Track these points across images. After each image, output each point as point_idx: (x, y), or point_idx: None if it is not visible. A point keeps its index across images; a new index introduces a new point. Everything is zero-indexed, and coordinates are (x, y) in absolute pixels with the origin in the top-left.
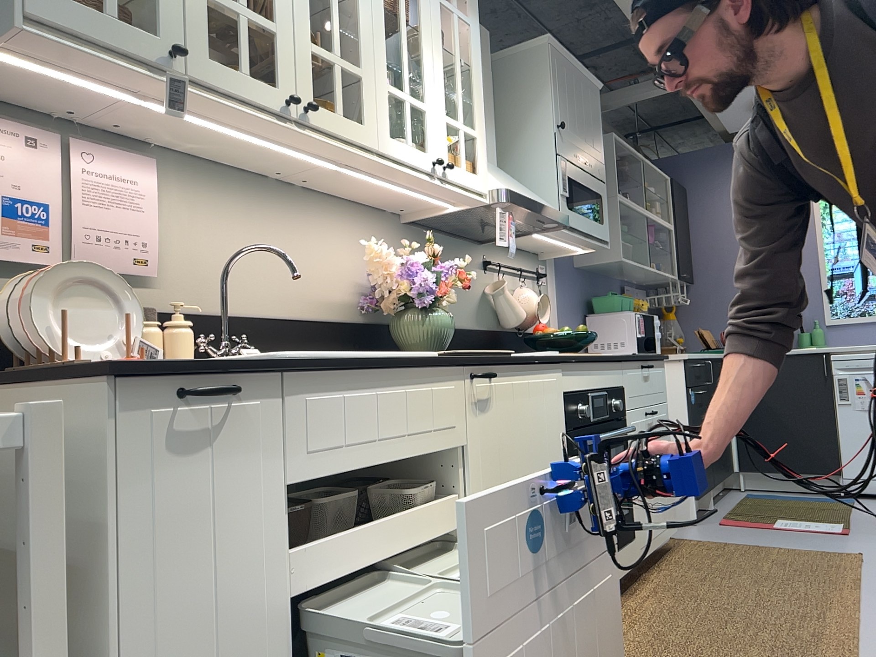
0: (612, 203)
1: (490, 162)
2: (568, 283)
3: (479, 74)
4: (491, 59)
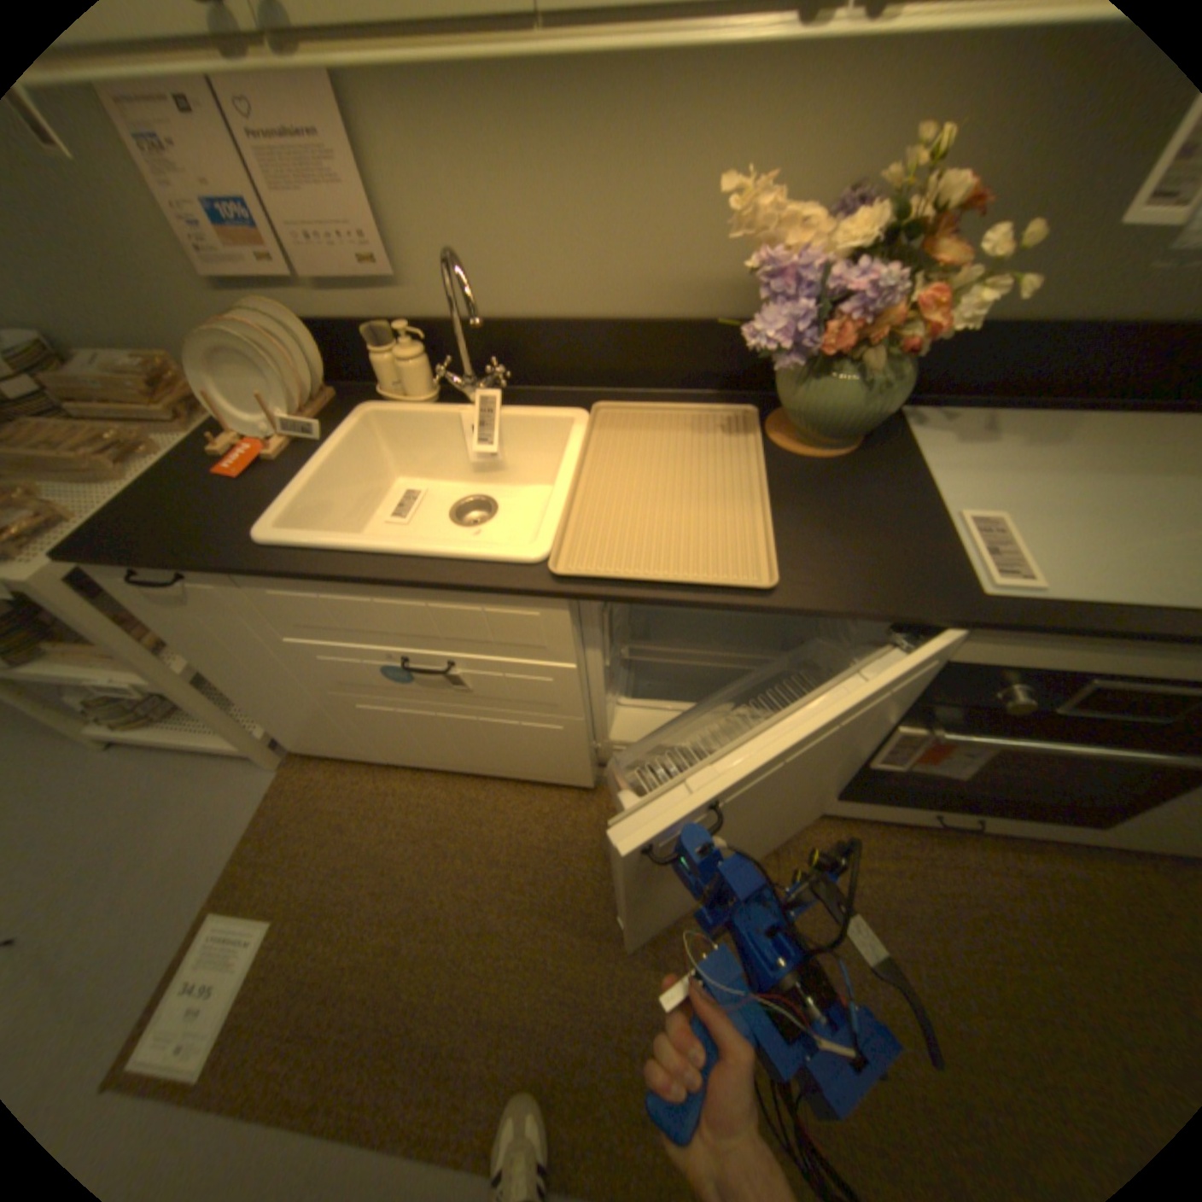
0: None
1: None
2: None
3: None
4: None
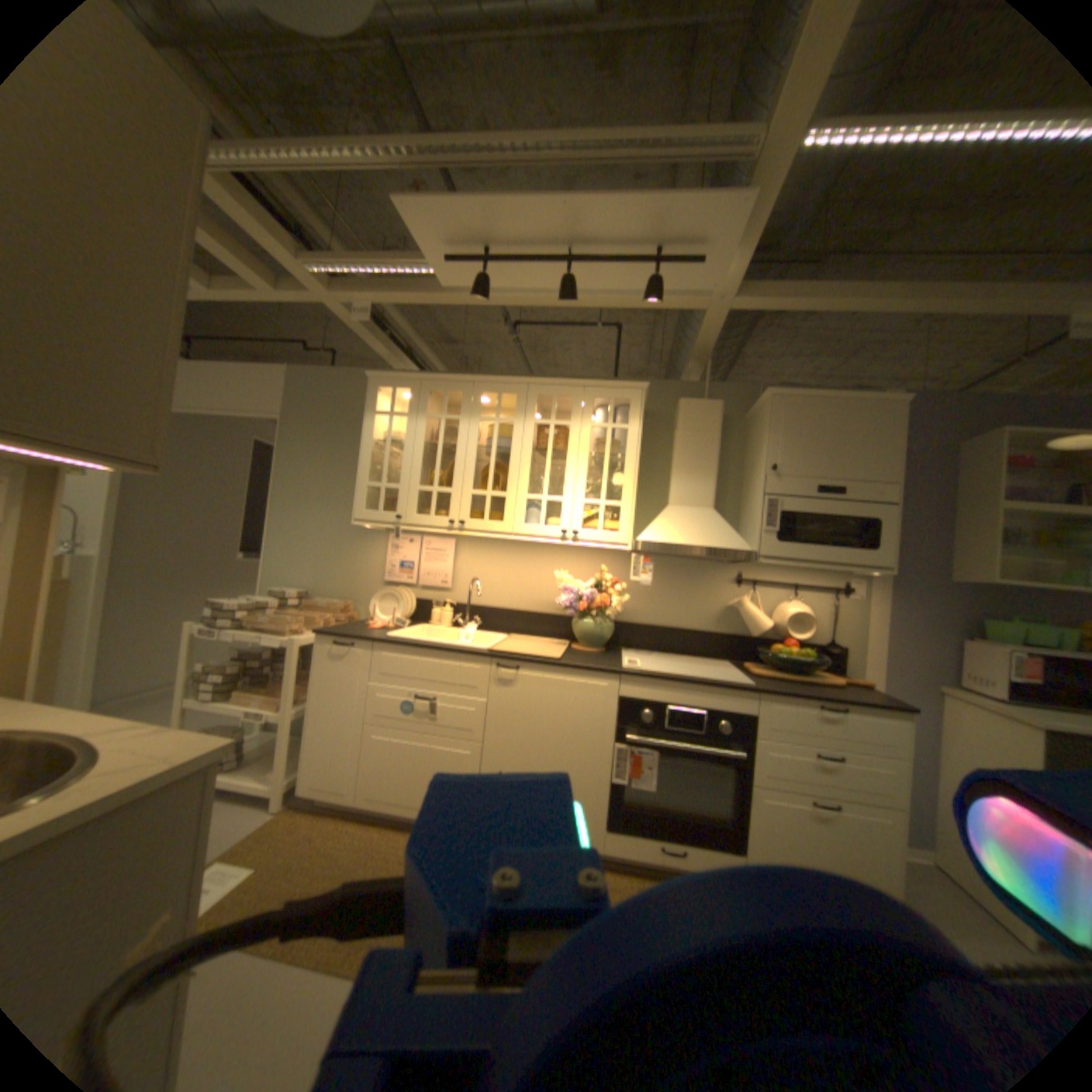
0: (992, 512)
1: (694, 507)
2: (921, 599)
3: (631, 460)
4: (721, 419)
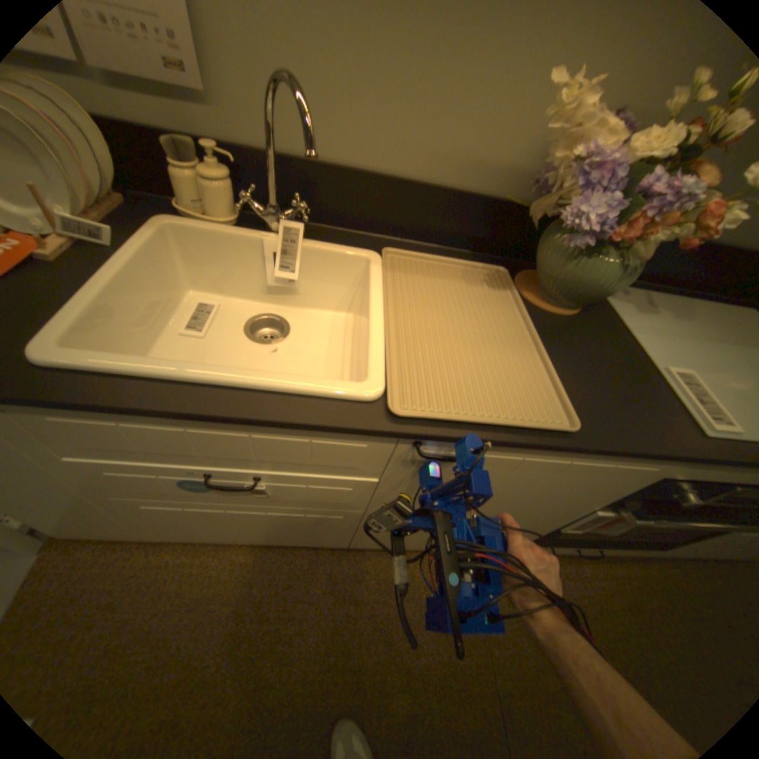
0: None
1: None
2: None
3: None
4: None
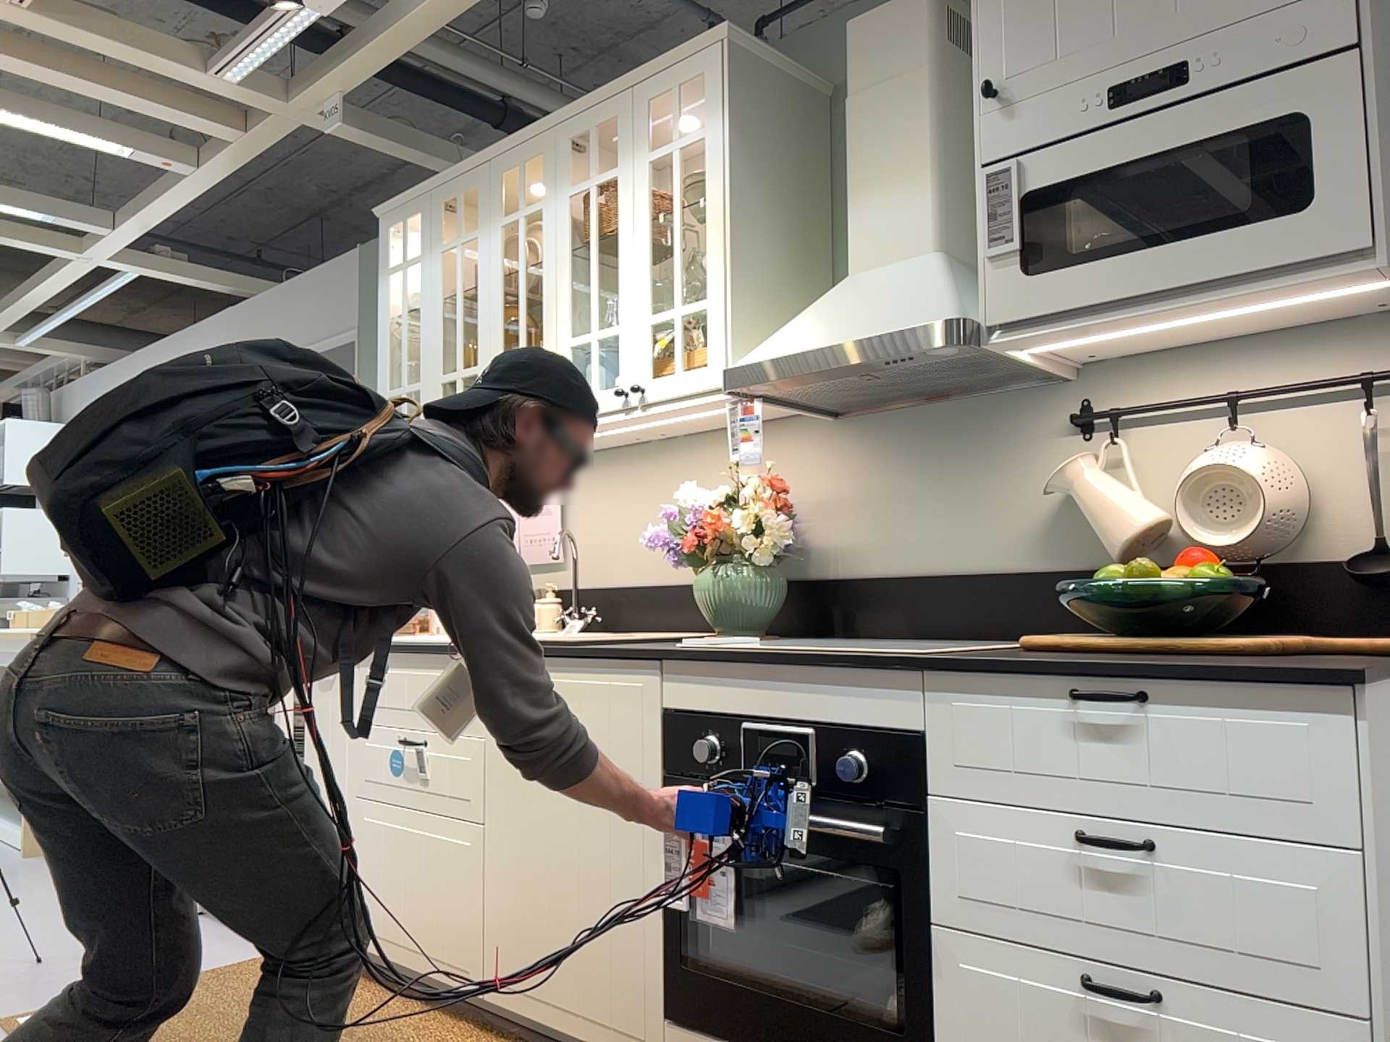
0: None
1: (894, 263)
2: None
3: (715, 202)
4: (933, 33)
